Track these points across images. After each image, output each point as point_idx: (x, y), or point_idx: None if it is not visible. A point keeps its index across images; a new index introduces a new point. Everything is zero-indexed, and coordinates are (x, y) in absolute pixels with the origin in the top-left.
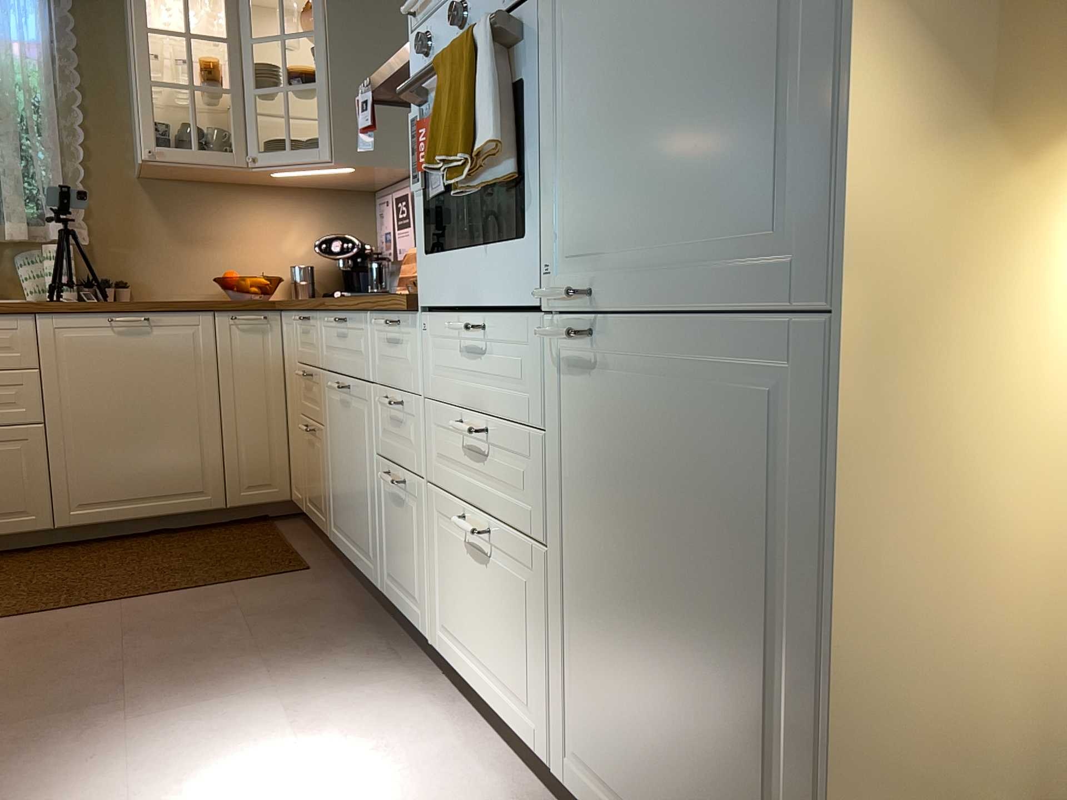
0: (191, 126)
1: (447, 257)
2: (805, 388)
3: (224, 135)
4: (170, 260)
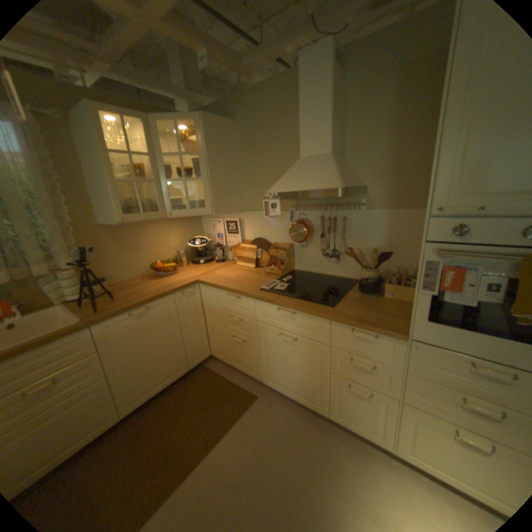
0: (134, 200)
1: (463, 332)
2: None
3: (150, 203)
4: (121, 261)
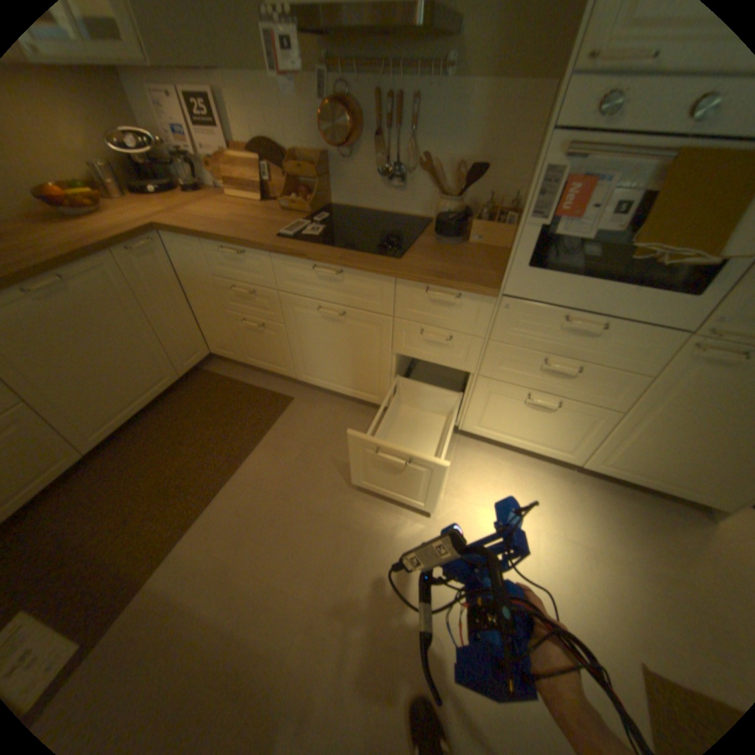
0: None
1: (565, 277)
2: None
3: None
4: None
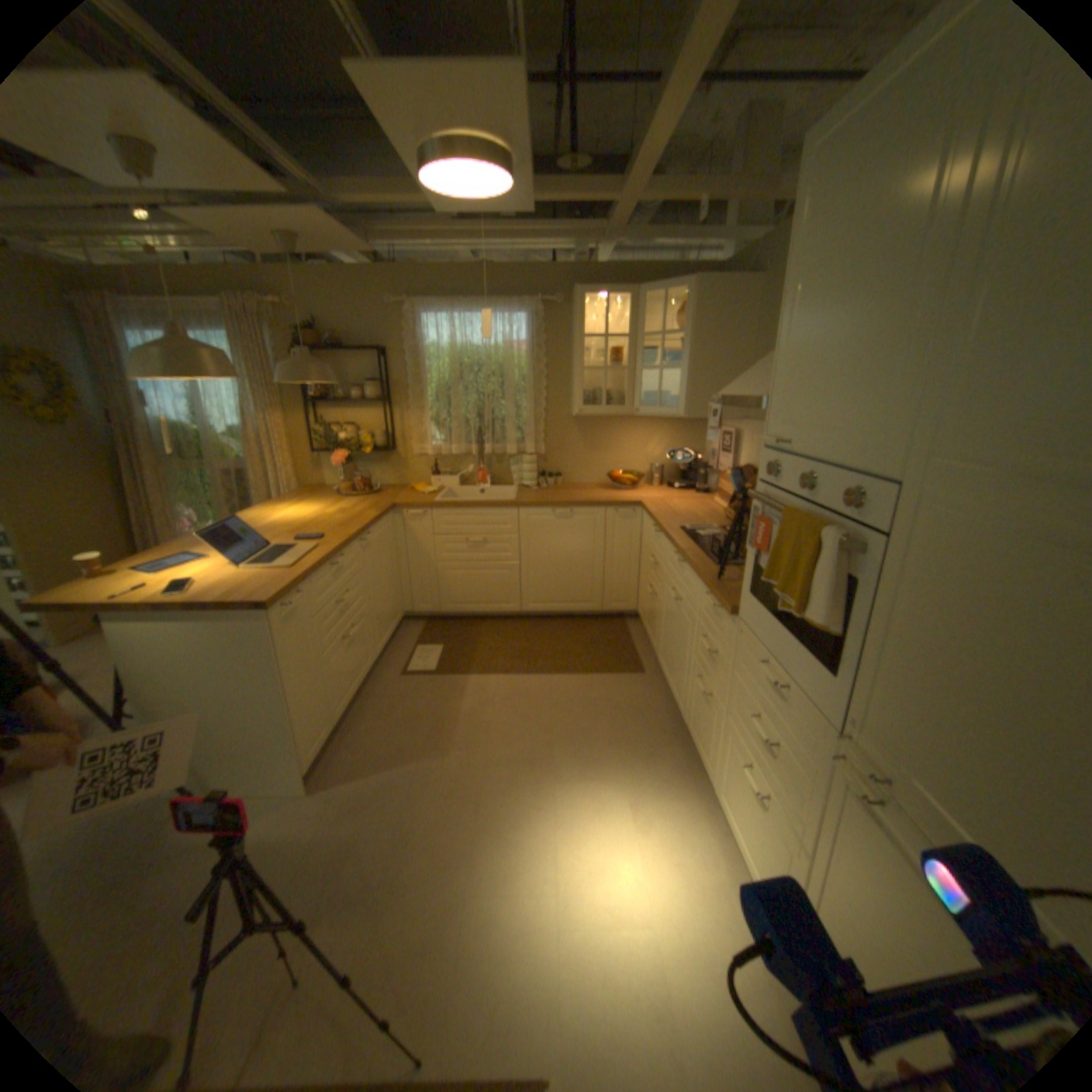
0: (602, 391)
1: (764, 615)
2: None
3: (620, 395)
4: (583, 461)
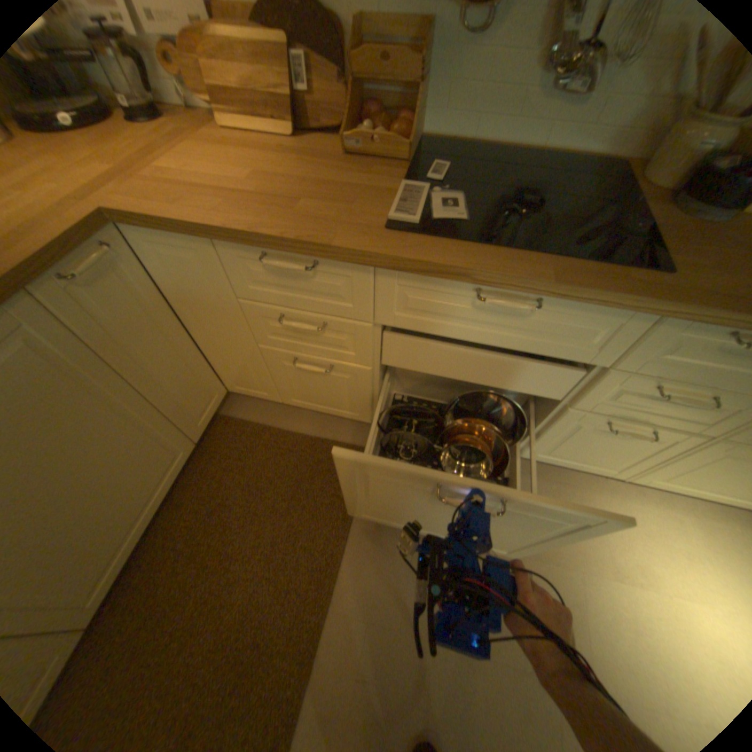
0: None
1: None
2: None
3: None
4: None
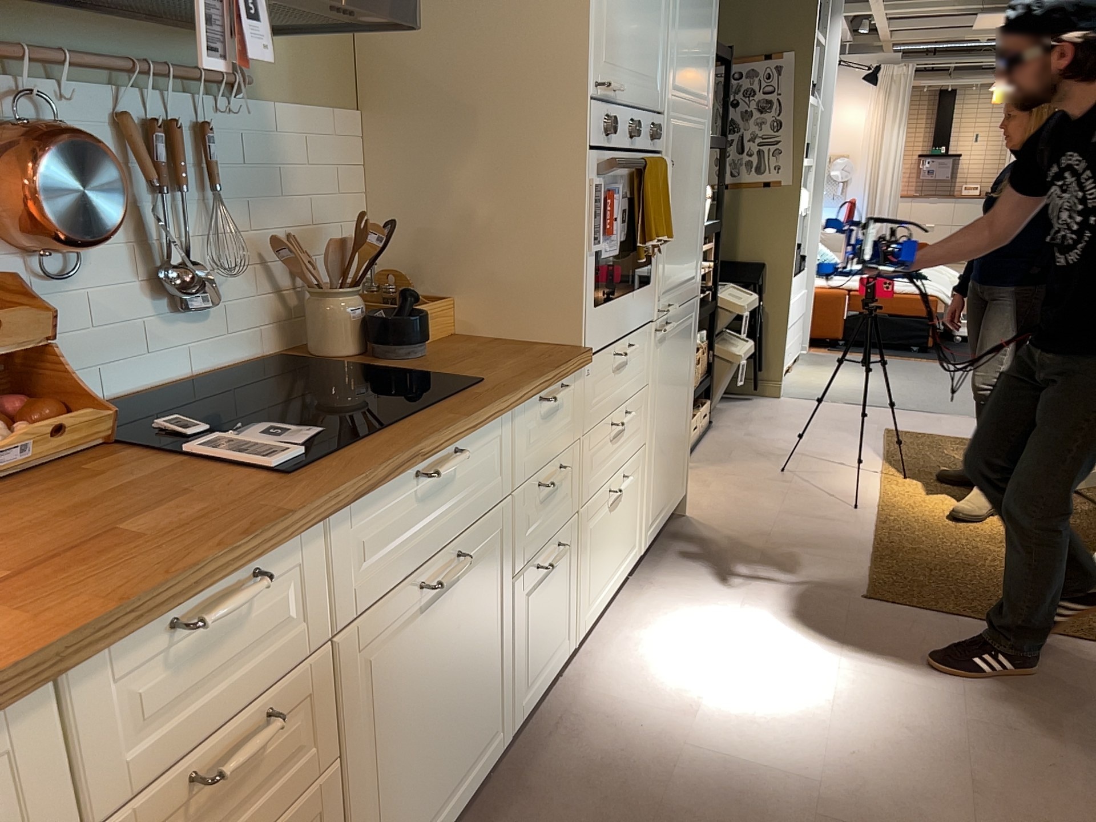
0: None
1: (611, 305)
2: (692, 317)
3: None
4: None
